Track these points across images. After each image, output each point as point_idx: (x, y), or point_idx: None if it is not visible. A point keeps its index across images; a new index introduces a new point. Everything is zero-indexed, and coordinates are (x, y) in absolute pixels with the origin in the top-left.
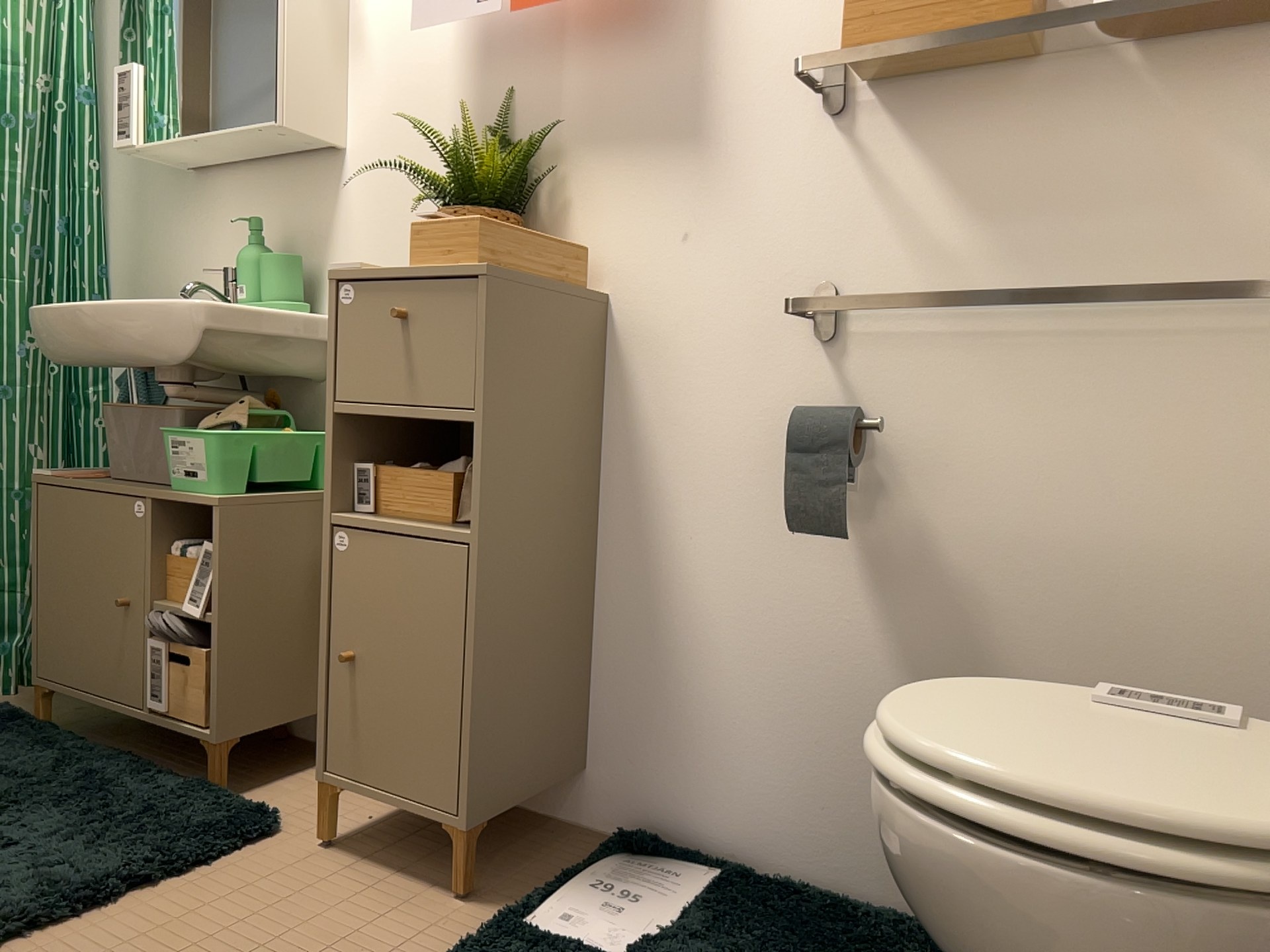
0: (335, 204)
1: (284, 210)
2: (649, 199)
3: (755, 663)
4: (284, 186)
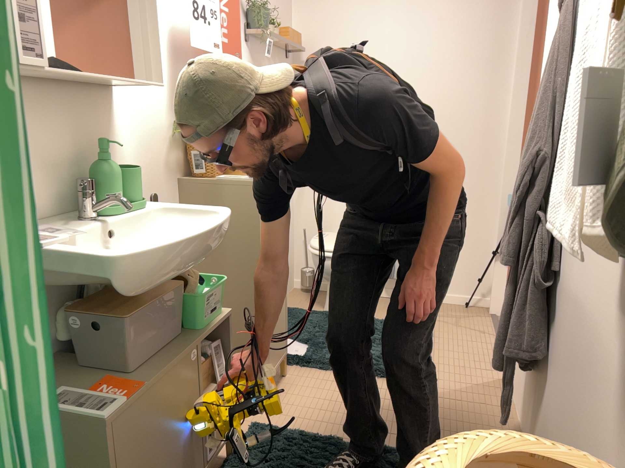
0: (108, 122)
1: (66, 121)
2: None
3: None
4: (64, 101)
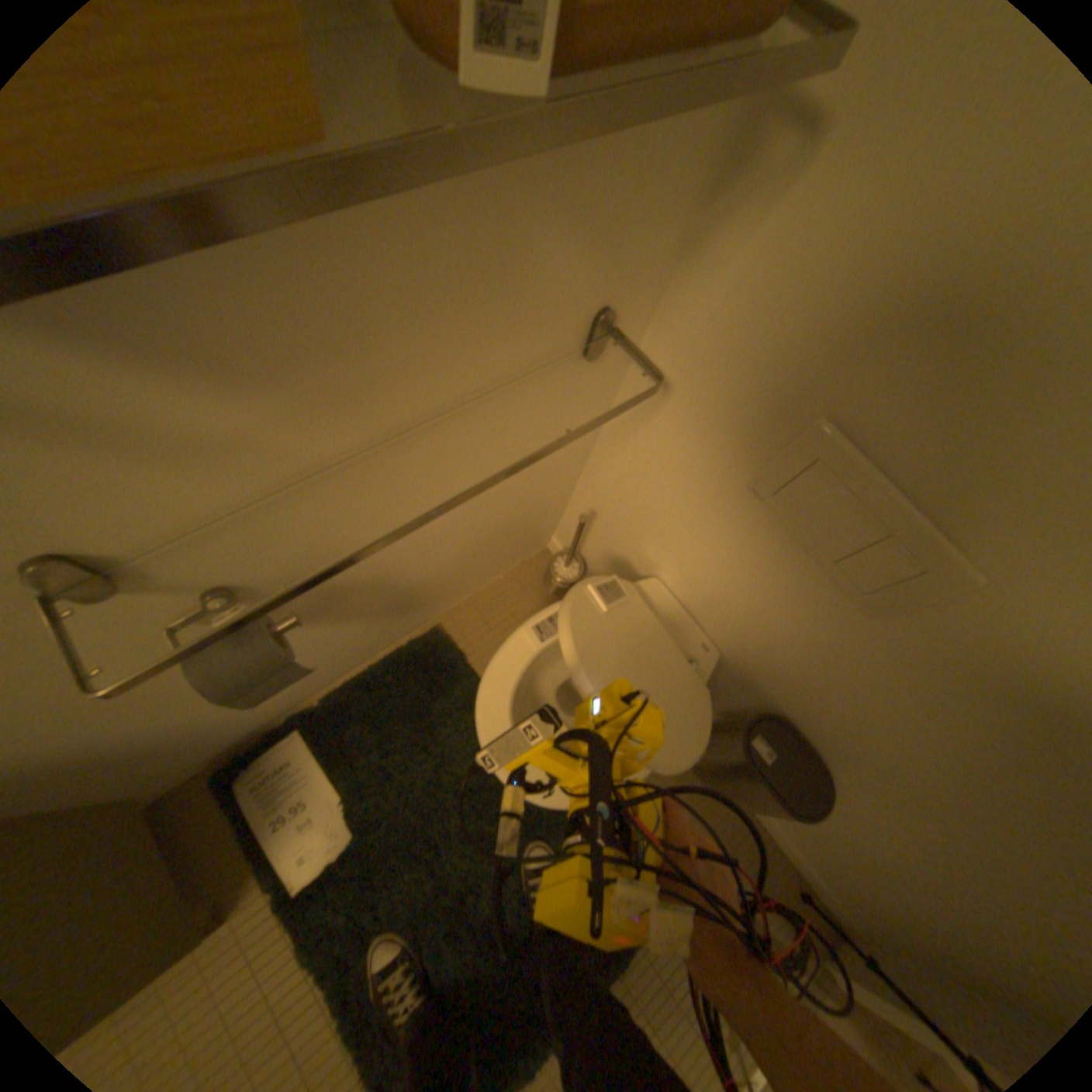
0: None
1: None
2: None
3: None
4: None
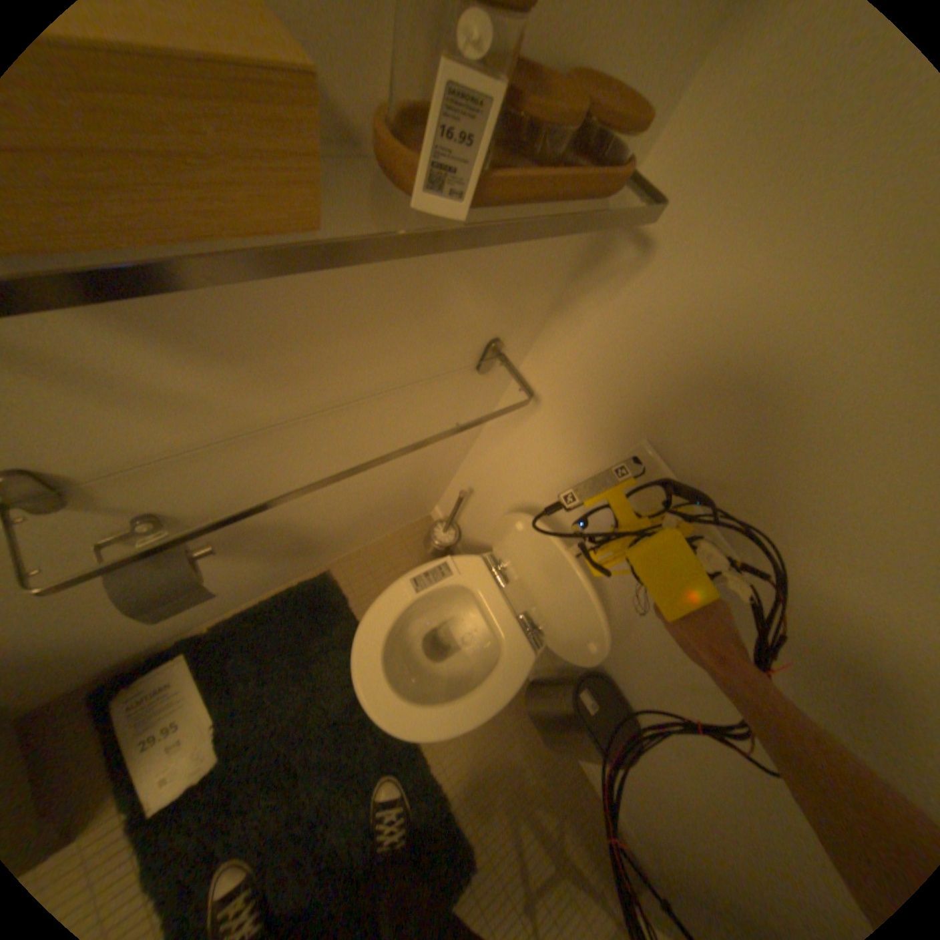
0: None
1: None
2: None
3: None
4: None
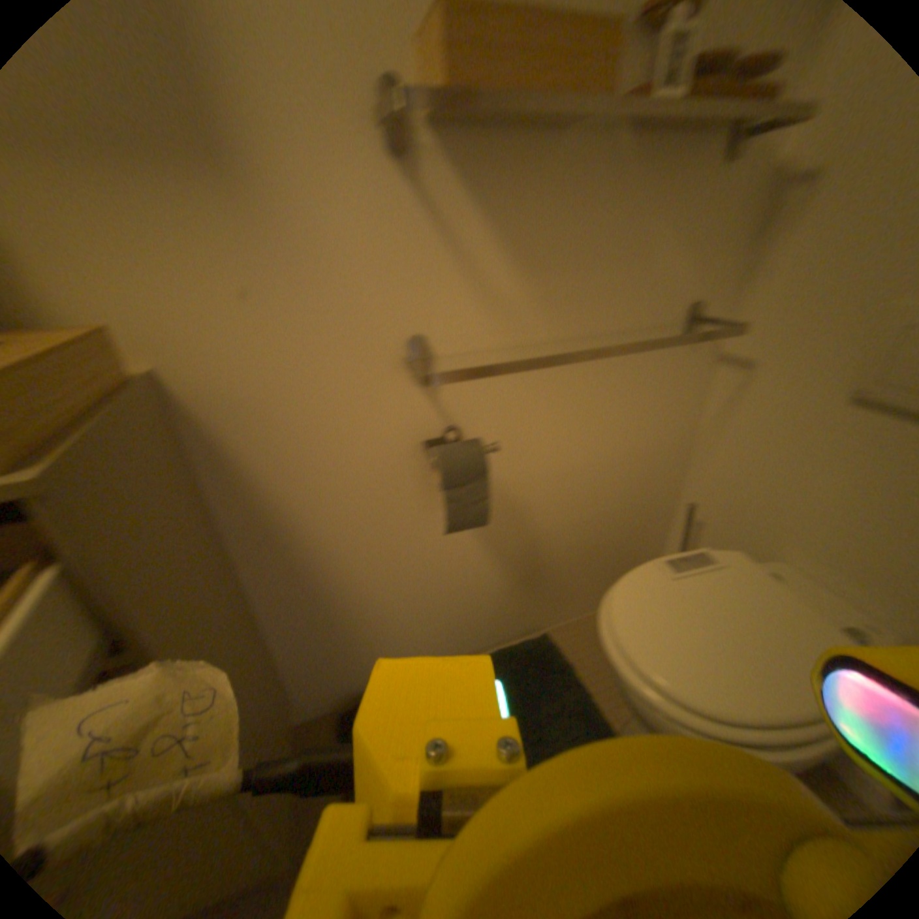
0: None
1: None
2: (176, 241)
3: (412, 593)
4: None
